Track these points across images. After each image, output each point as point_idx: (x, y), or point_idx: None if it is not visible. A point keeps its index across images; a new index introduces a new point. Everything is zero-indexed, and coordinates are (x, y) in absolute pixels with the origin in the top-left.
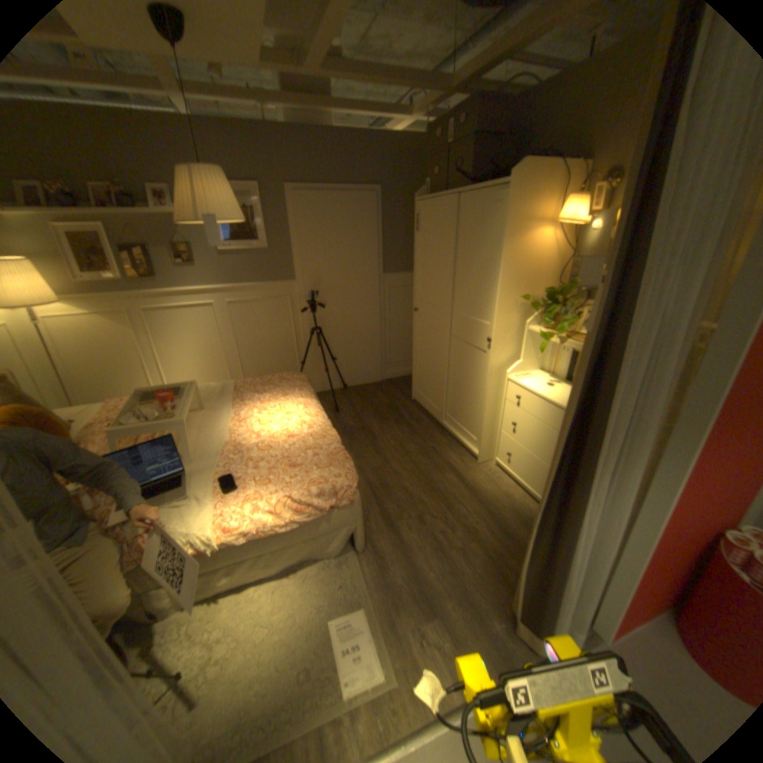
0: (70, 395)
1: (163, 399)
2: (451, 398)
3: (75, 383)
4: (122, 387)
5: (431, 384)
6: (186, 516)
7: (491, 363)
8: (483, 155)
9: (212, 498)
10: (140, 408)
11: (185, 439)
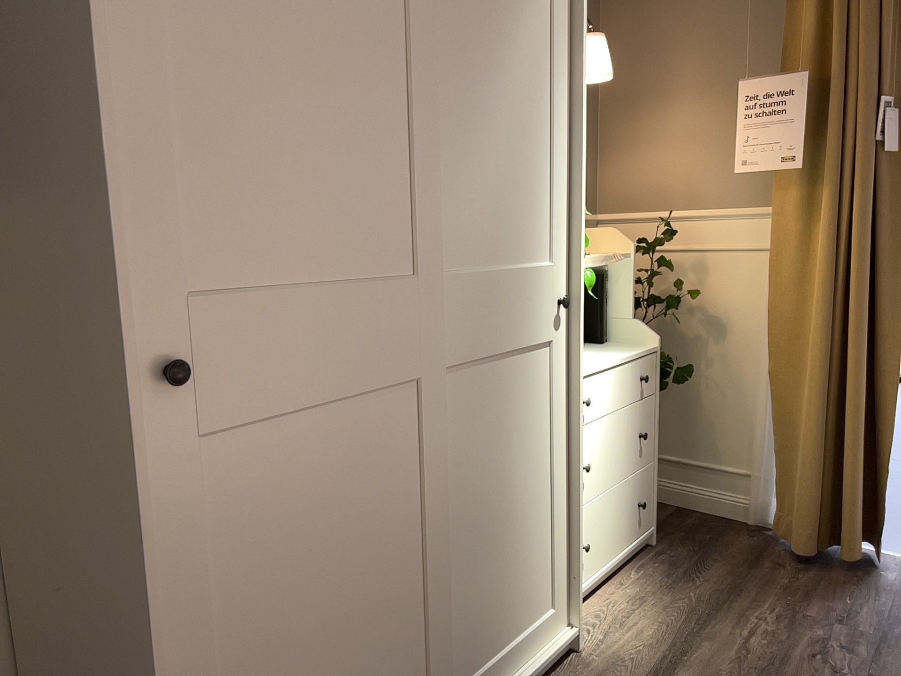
0: None
1: None
2: (456, 612)
3: None
4: None
5: None
6: None
7: (580, 356)
8: None
9: None
10: None
11: None
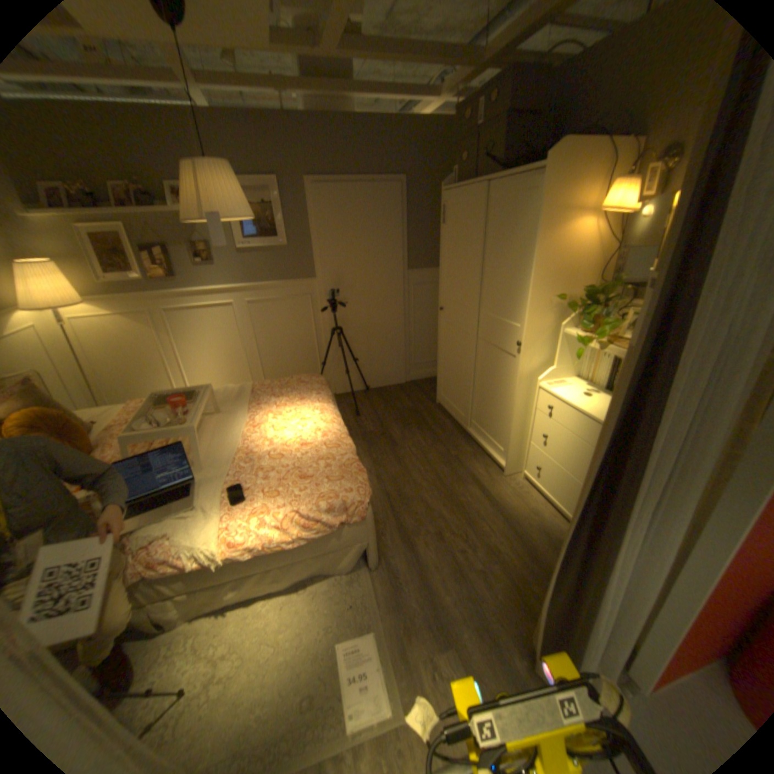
0: (95, 395)
1: (176, 403)
2: (477, 404)
3: (100, 383)
4: (145, 387)
5: (456, 388)
6: (190, 529)
7: (520, 369)
8: (516, 136)
9: (218, 510)
10: (153, 412)
11: (195, 446)
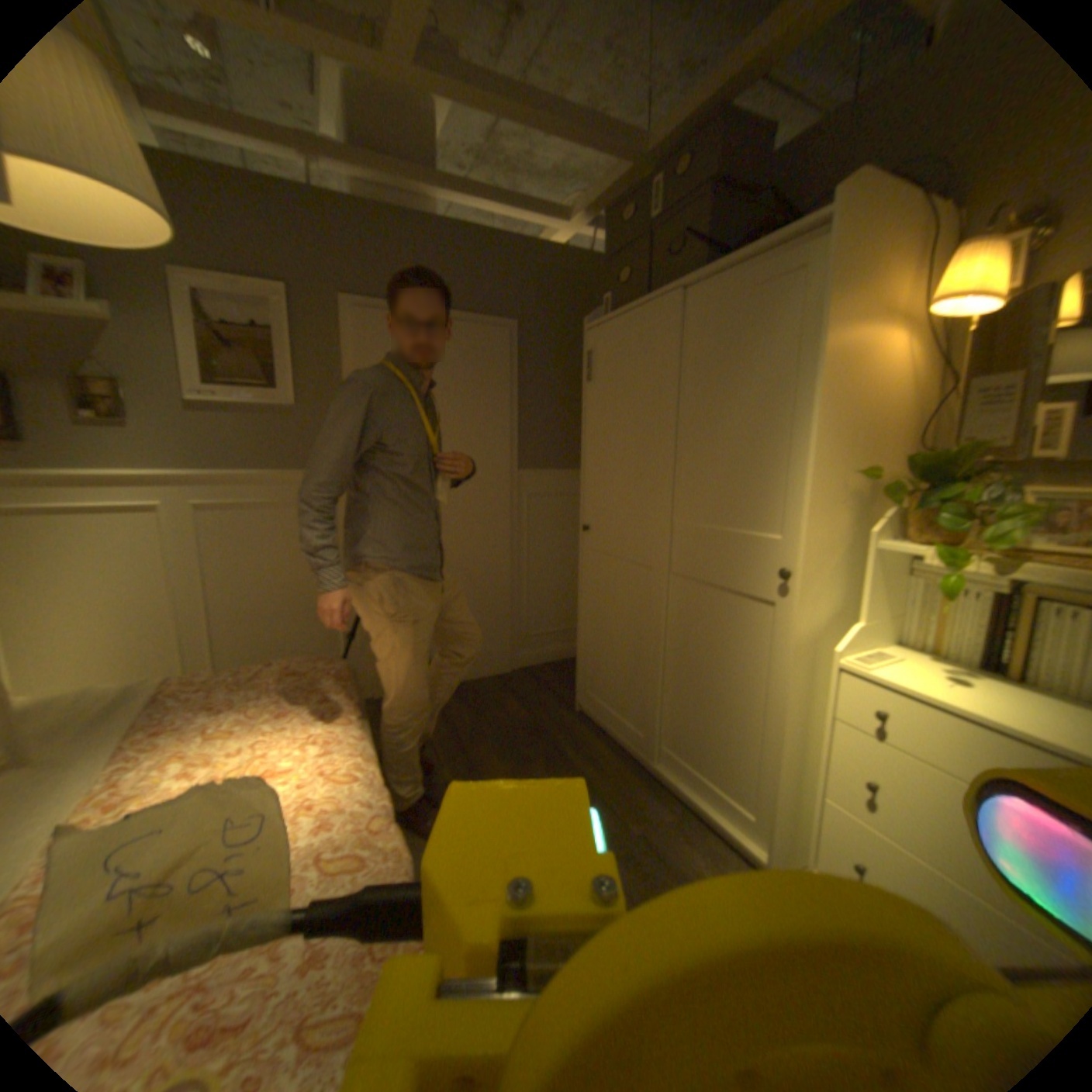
0: None
1: None
2: (674, 710)
3: None
4: None
5: (622, 680)
6: None
7: (796, 630)
8: (726, 224)
9: None
10: None
11: None
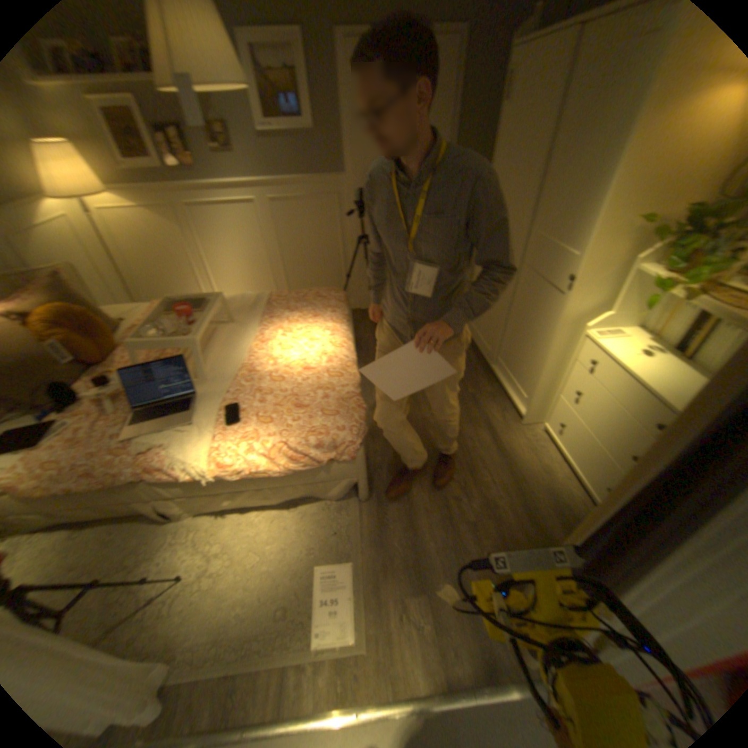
0: (130, 289)
1: (184, 312)
2: (507, 340)
3: (133, 278)
4: (173, 286)
5: (487, 319)
6: (182, 445)
7: (567, 311)
8: None
9: (210, 430)
10: (161, 319)
11: (196, 359)
